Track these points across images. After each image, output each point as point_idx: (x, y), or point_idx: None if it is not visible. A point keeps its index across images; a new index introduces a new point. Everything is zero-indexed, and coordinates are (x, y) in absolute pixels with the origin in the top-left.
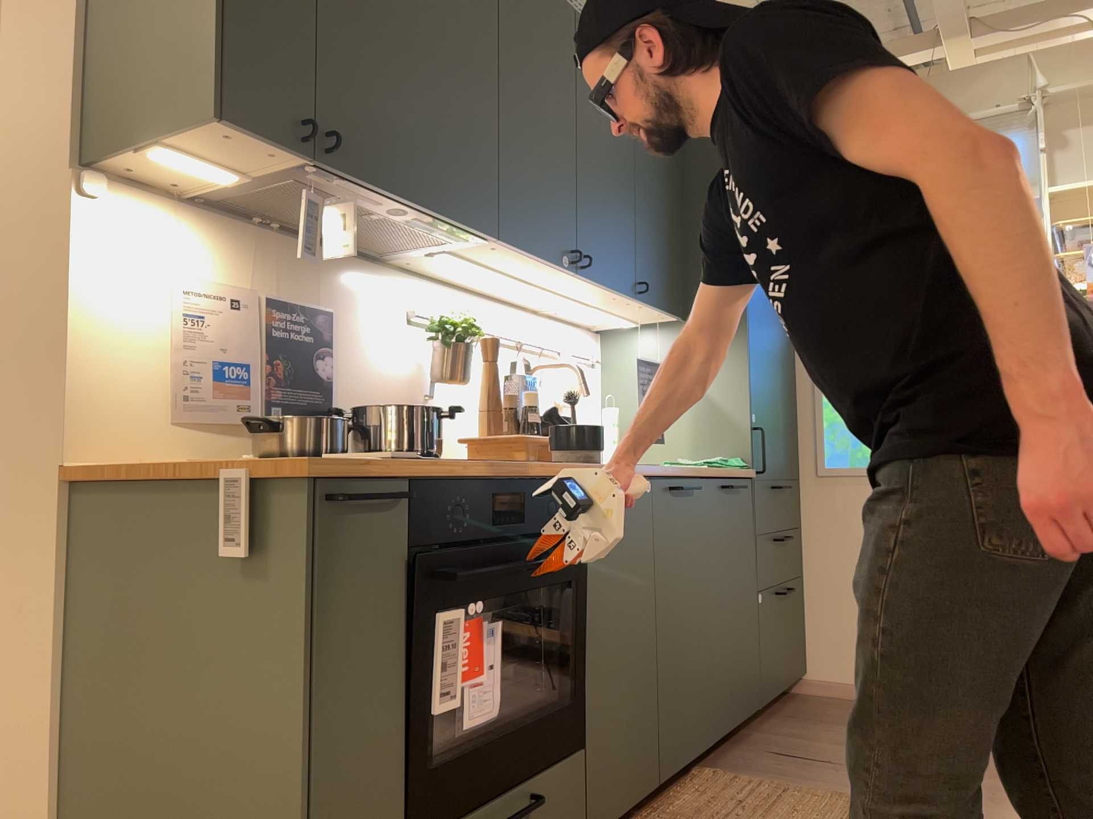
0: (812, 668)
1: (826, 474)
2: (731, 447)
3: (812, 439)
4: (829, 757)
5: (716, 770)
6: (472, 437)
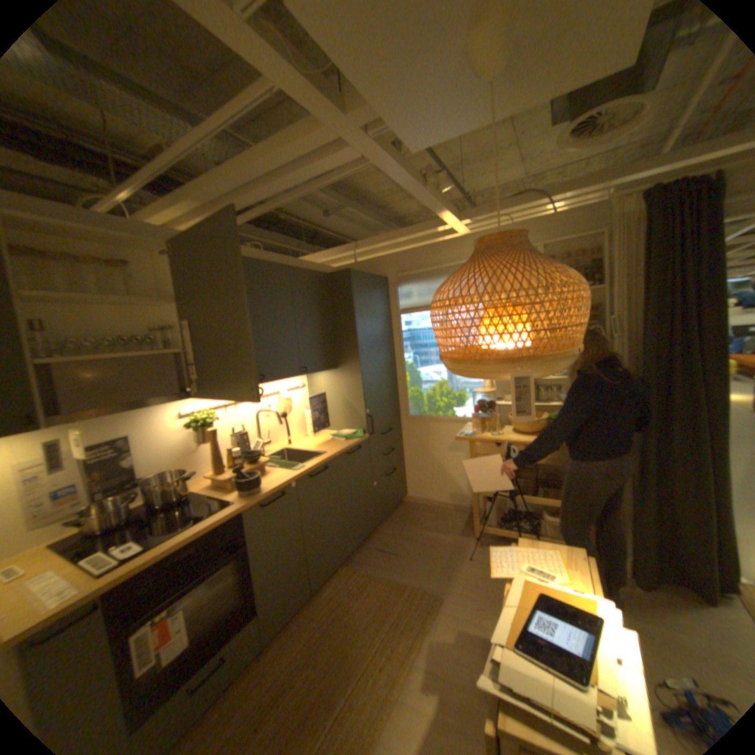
0: (408, 493)
1: (409, 418)
2: (358, 425)
3: (403, 403)
4: (397, 552)
5: (349, 566)
6: (209, 476)
